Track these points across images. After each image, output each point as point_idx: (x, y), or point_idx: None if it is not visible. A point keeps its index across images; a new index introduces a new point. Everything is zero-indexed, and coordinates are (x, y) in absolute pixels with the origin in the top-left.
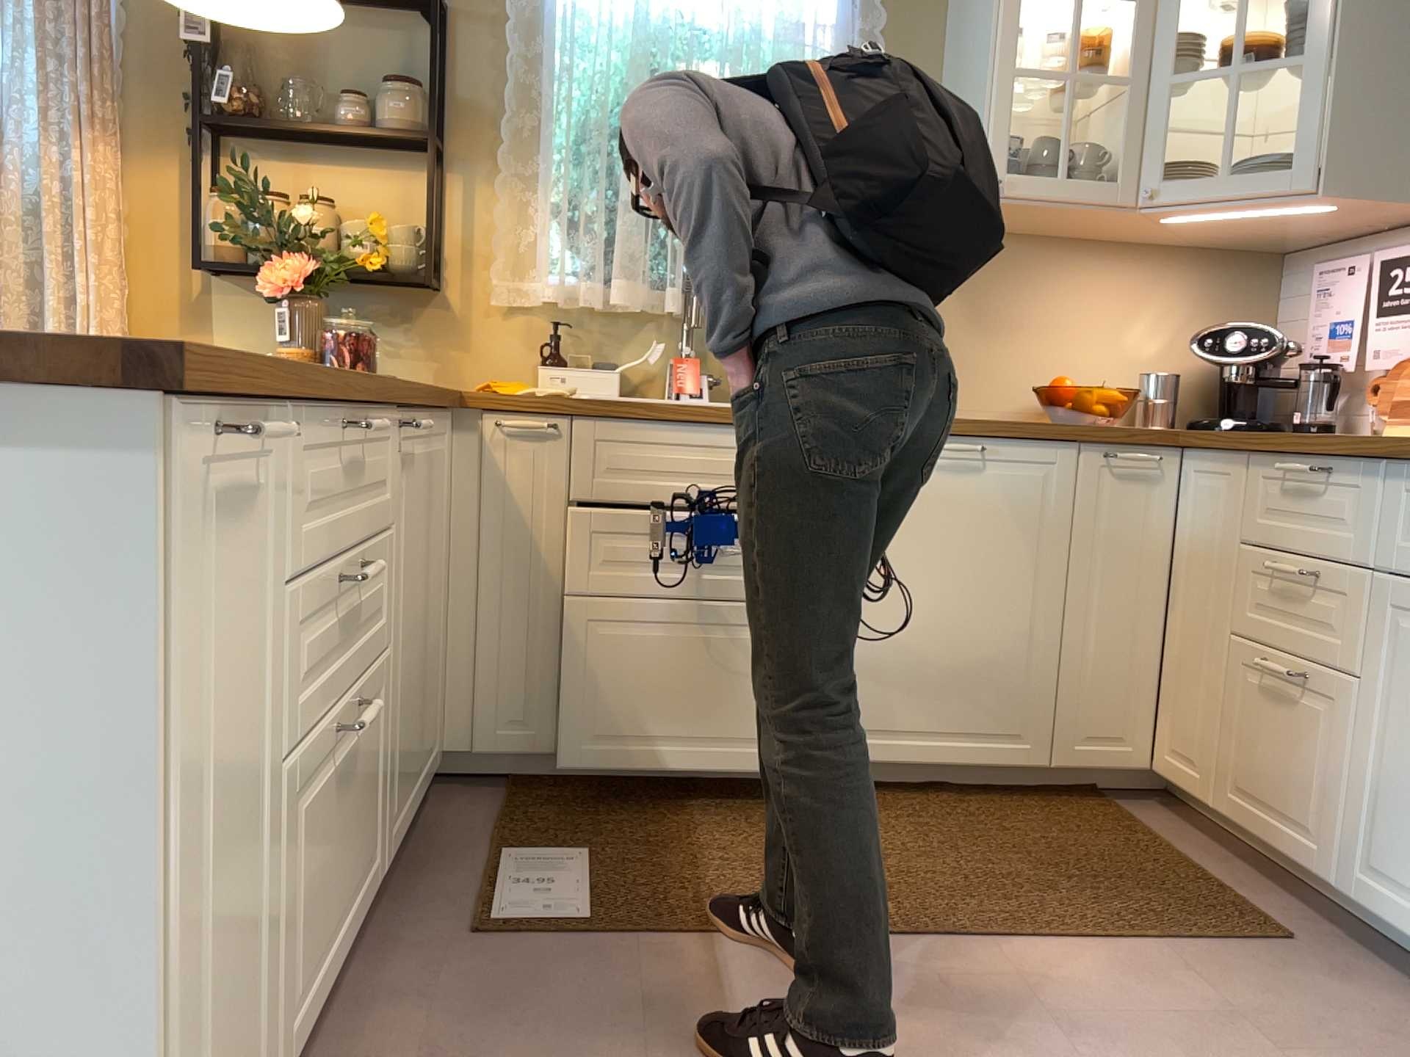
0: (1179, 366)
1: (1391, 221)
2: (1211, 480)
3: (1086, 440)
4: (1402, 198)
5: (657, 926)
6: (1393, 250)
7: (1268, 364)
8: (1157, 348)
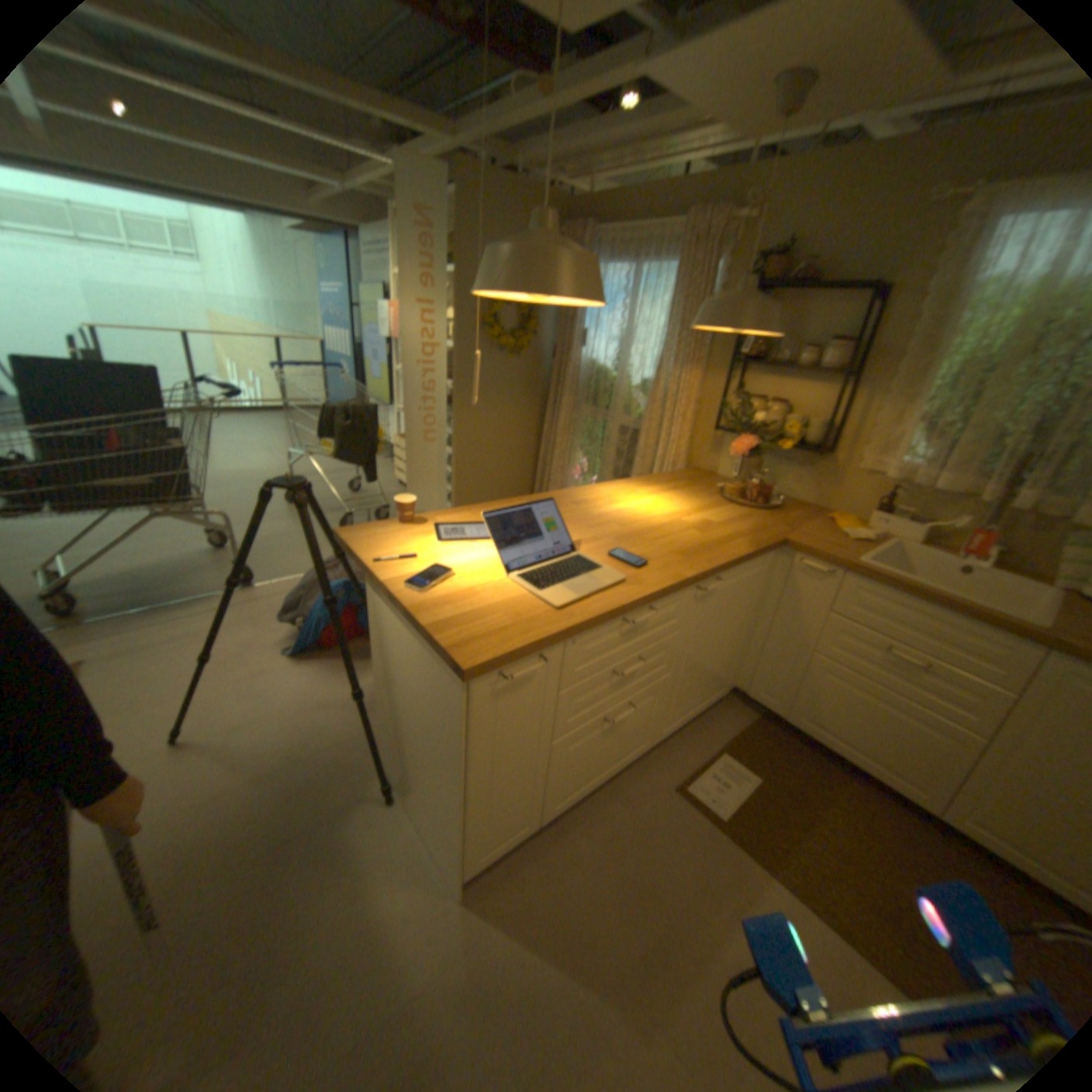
0: None
1: None
2: None
3: None
4: None
5: (756, 852)
6: None
7: None
8: None
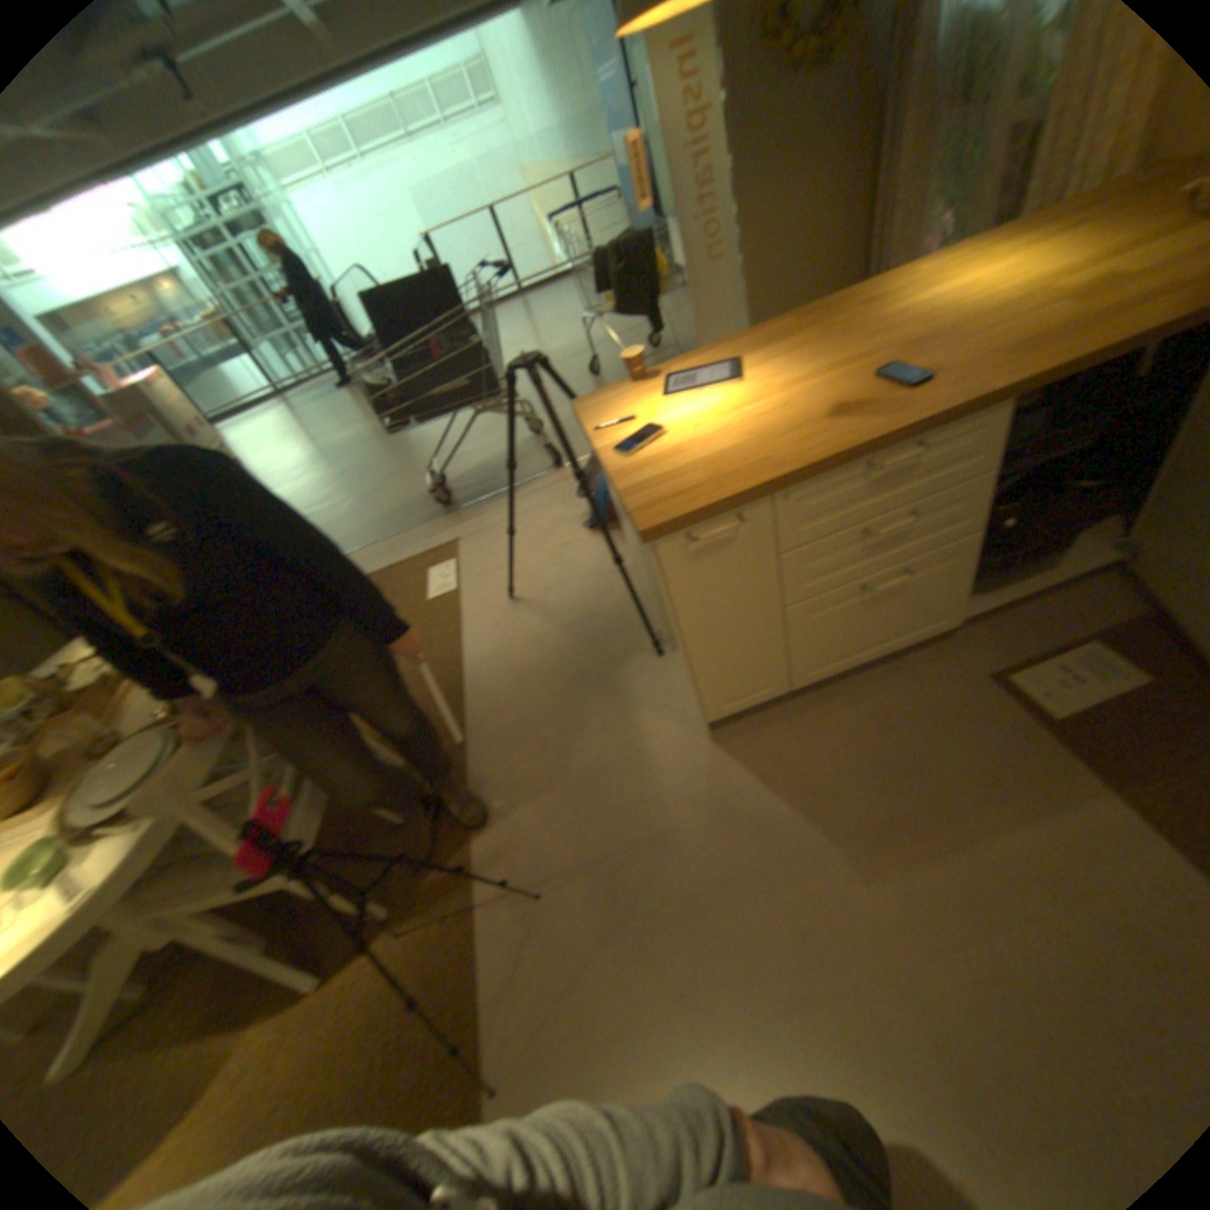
0: None
1: None
2: None
3: None
4: None
5: (1096, 759)
6: None
7: None
8: None
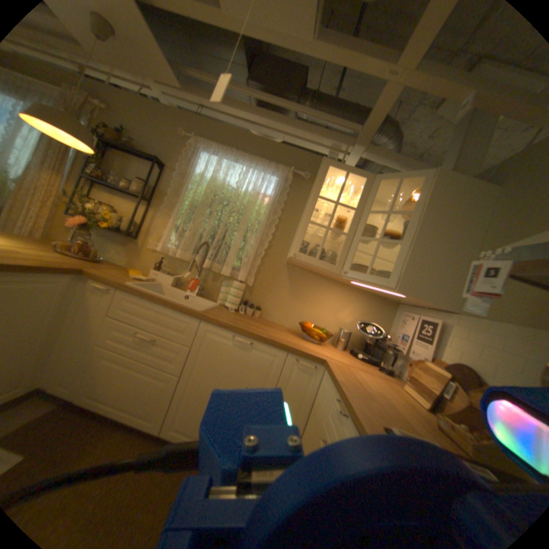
0: (355, 330)
1: (429, 307)
2: (327, 386)
3: (289, 353)
4: (428, 302)
5: None
6: (426, 318)
7: (379, 341)
8: (349, 322)
